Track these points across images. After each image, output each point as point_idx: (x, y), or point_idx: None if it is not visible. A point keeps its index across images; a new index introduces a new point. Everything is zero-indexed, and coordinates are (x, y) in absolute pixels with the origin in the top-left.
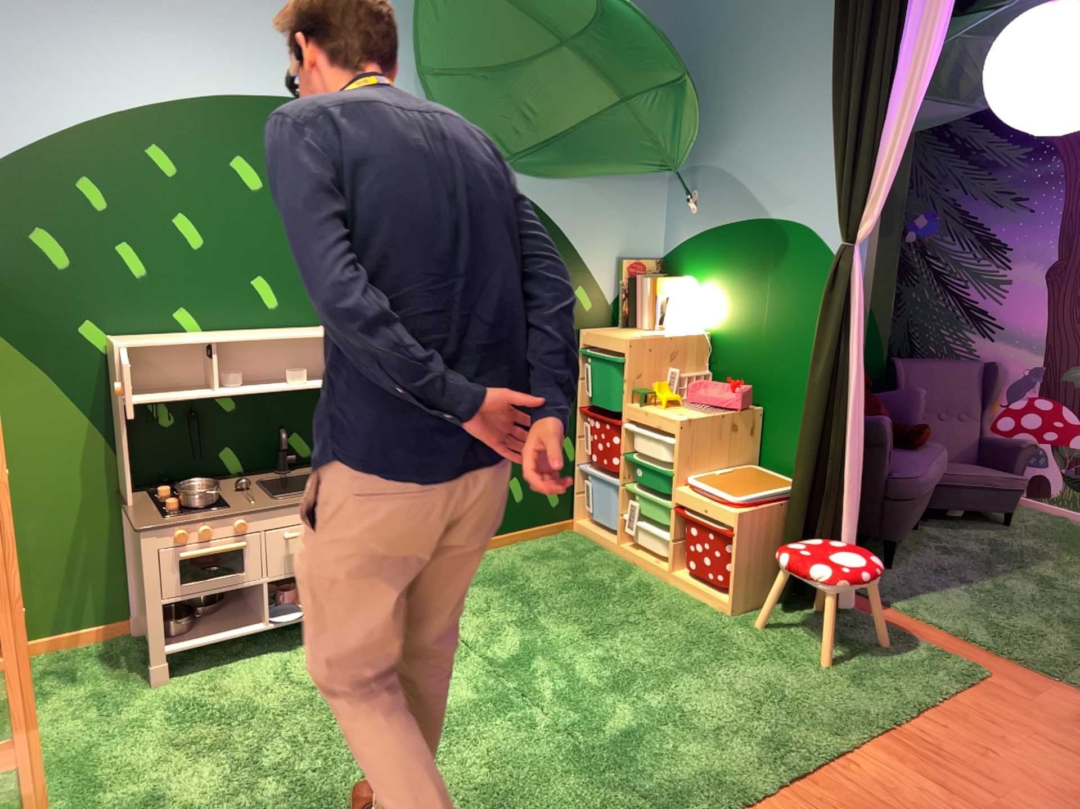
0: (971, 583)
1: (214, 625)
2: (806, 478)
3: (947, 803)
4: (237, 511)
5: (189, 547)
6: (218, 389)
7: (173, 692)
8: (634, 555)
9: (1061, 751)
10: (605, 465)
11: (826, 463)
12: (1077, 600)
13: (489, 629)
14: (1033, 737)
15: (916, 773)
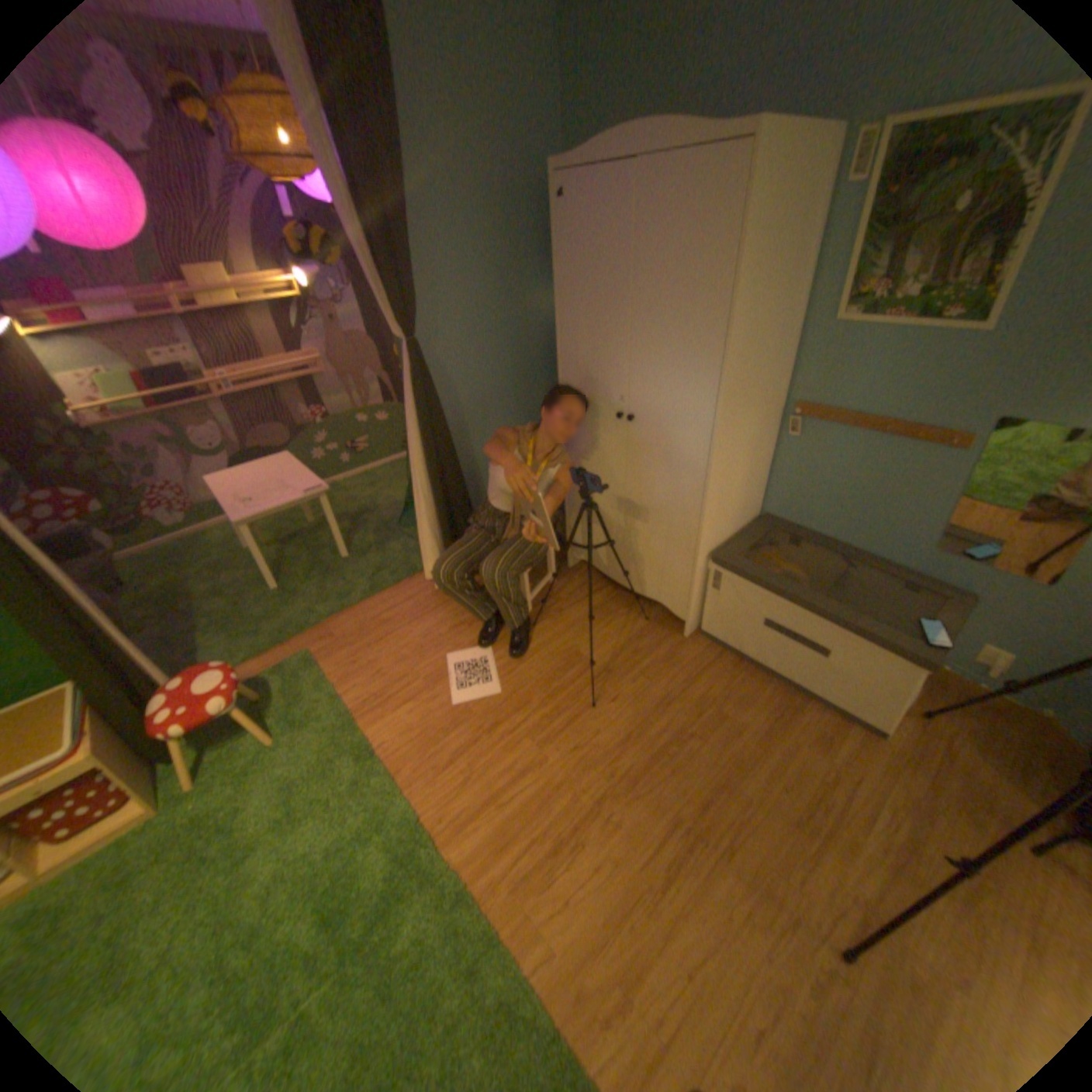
0: (195, 628)
1: None
2: (98, 674)
3: (419, 704)
4: None
5: None
6: None
7: None
8: None
9: (382, 642)
10: None
11: (98, 649)
12: (245, 586)
13: None
14: (369, 649)
15: (392, 713)
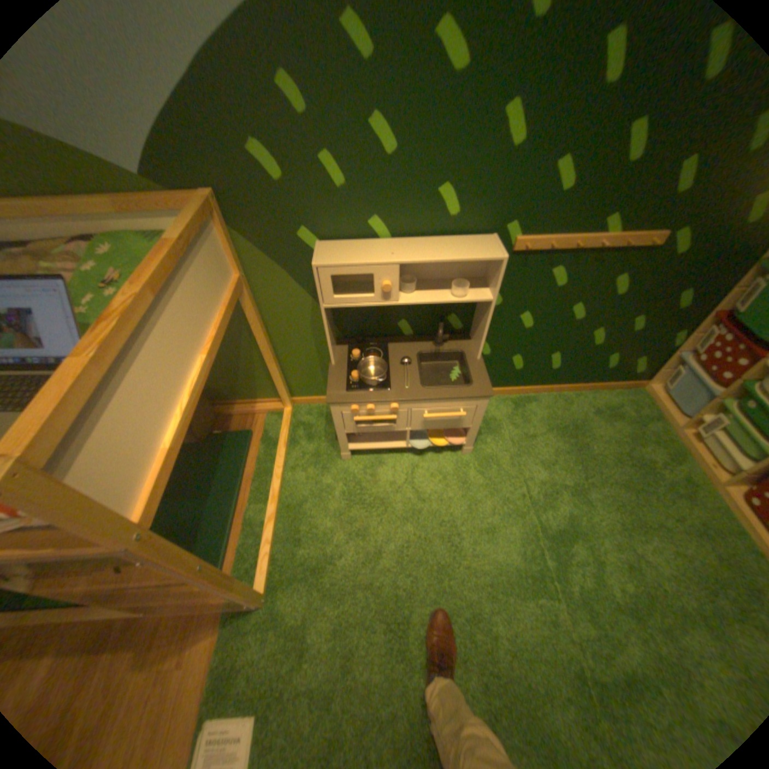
0: None
1: (379, 433)
2: None
3: None
4: (394, 397)
5: (361, 413)
6: (393, 301)
7: (351, 469)
8: (694, 446)
9: None
10: (712, 372)
11: None
12: None
13: (550, 486)
14: None
15: None
